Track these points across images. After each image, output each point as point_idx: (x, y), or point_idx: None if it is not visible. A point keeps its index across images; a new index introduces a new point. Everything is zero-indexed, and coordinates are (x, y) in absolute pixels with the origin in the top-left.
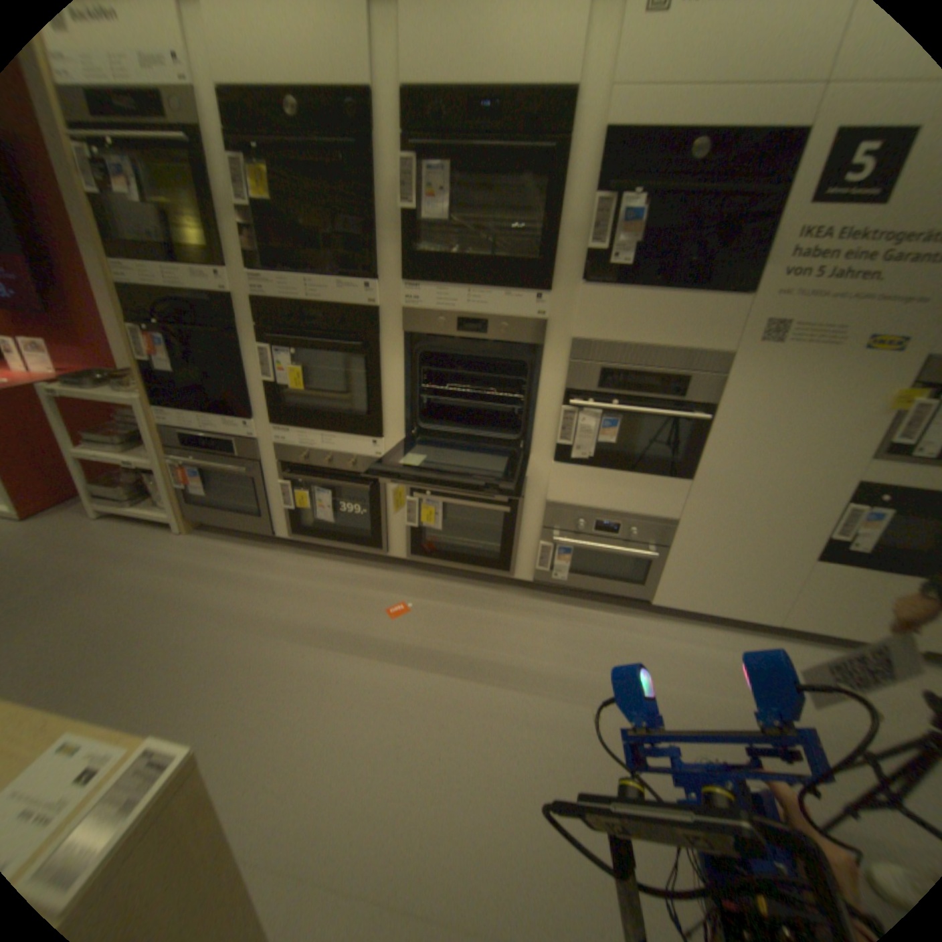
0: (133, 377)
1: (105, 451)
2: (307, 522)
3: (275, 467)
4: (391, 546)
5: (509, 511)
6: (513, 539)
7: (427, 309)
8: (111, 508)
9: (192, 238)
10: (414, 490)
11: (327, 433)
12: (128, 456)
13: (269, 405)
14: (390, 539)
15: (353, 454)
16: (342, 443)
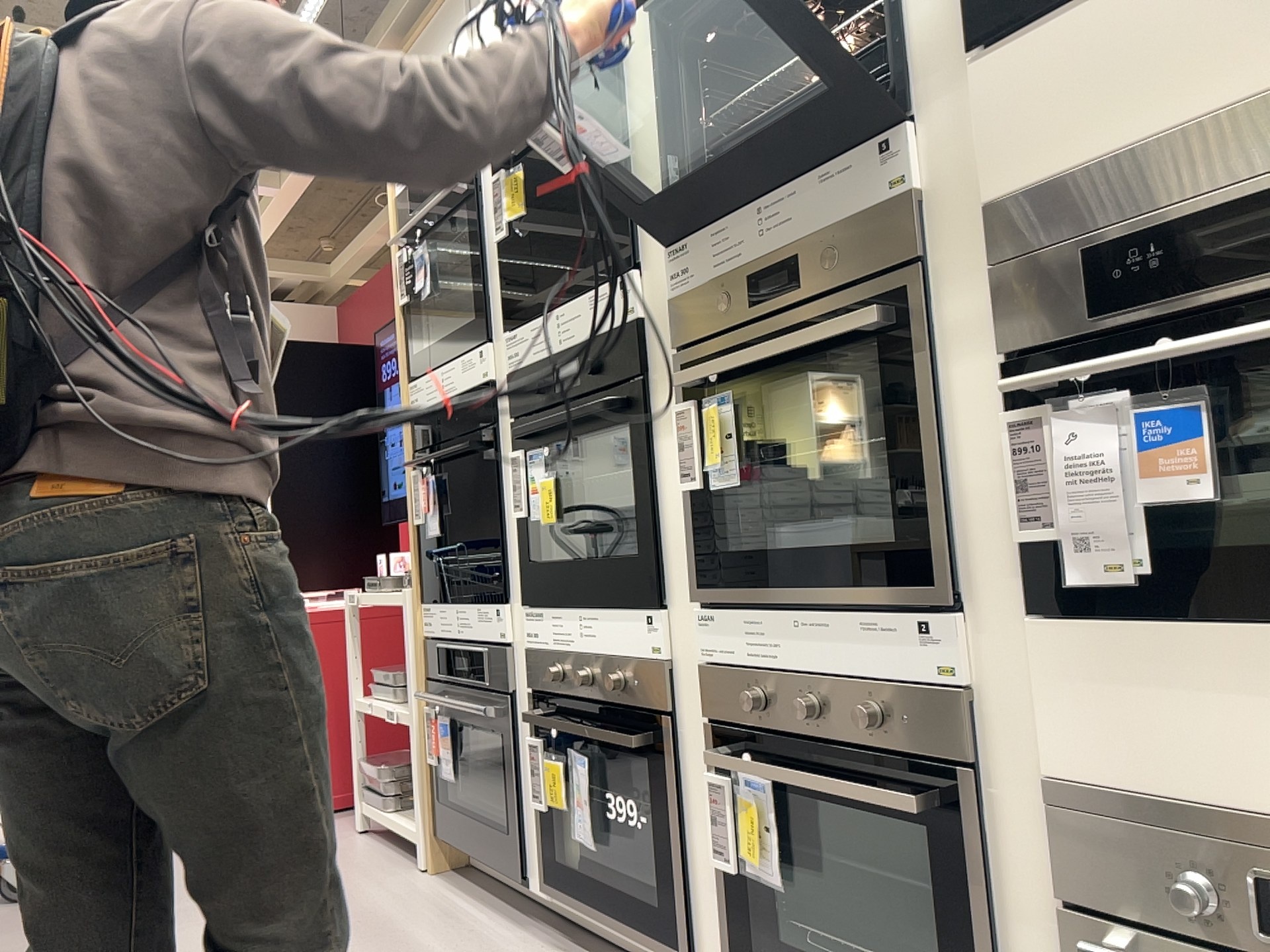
0: (423, 561)
1: (389, 698)
2: (578, 857)
3: (530, 706)
4: (702, 947)
5: (920, 808)
6: (974, 947)
7: (701, 280)
8: (389, 816)
9: (476, 316)
10: (722, 749)
11: (586, 609)
12: (405, 704)
13: (520, 564)
14: (700, 920)
15: (621, 655)
16: (606, 630)
